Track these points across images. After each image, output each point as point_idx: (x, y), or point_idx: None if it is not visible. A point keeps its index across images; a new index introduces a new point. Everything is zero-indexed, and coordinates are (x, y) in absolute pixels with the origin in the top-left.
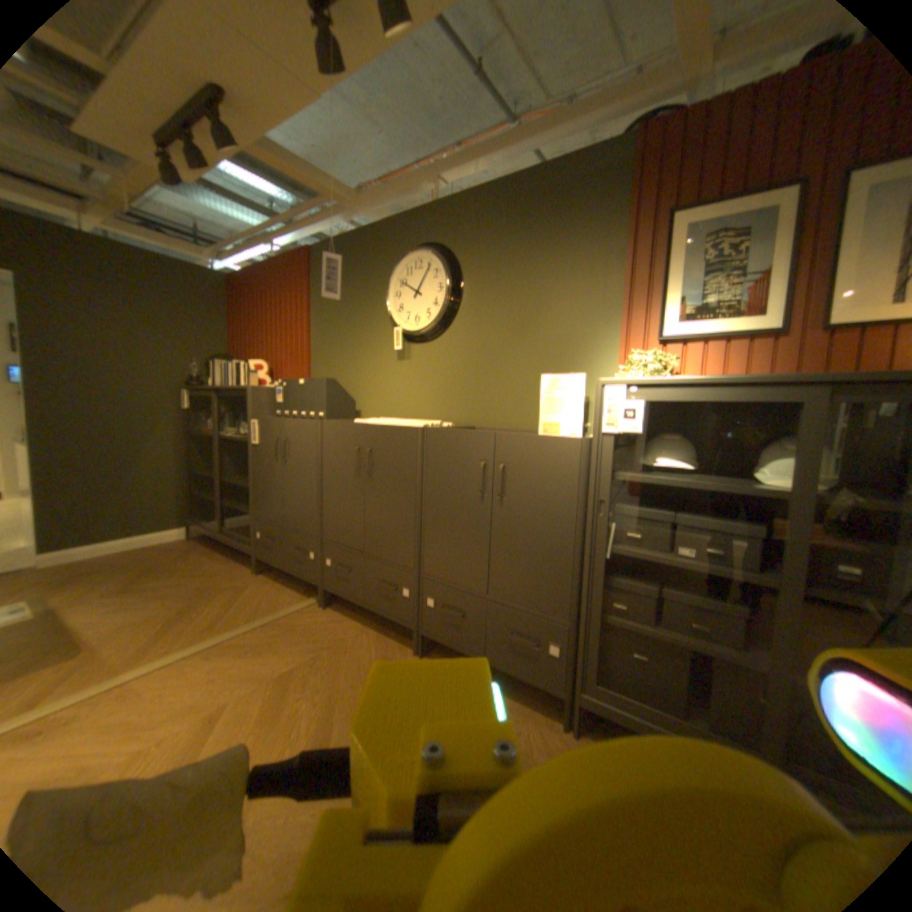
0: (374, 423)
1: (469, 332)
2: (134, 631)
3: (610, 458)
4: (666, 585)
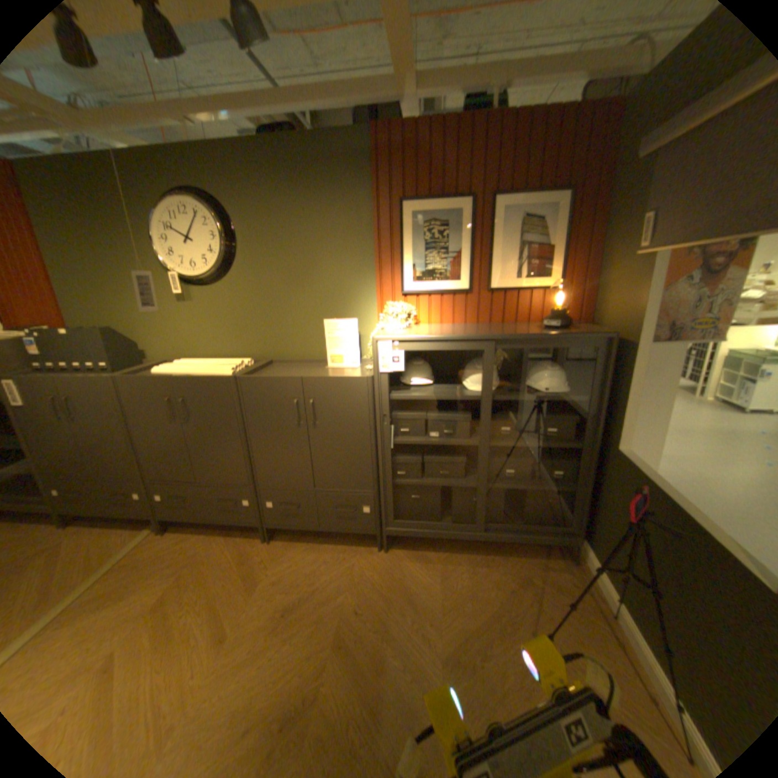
0: (176, 373)
1: (250, 279)
2: None
3: (386, 389)
4: (424, 455)
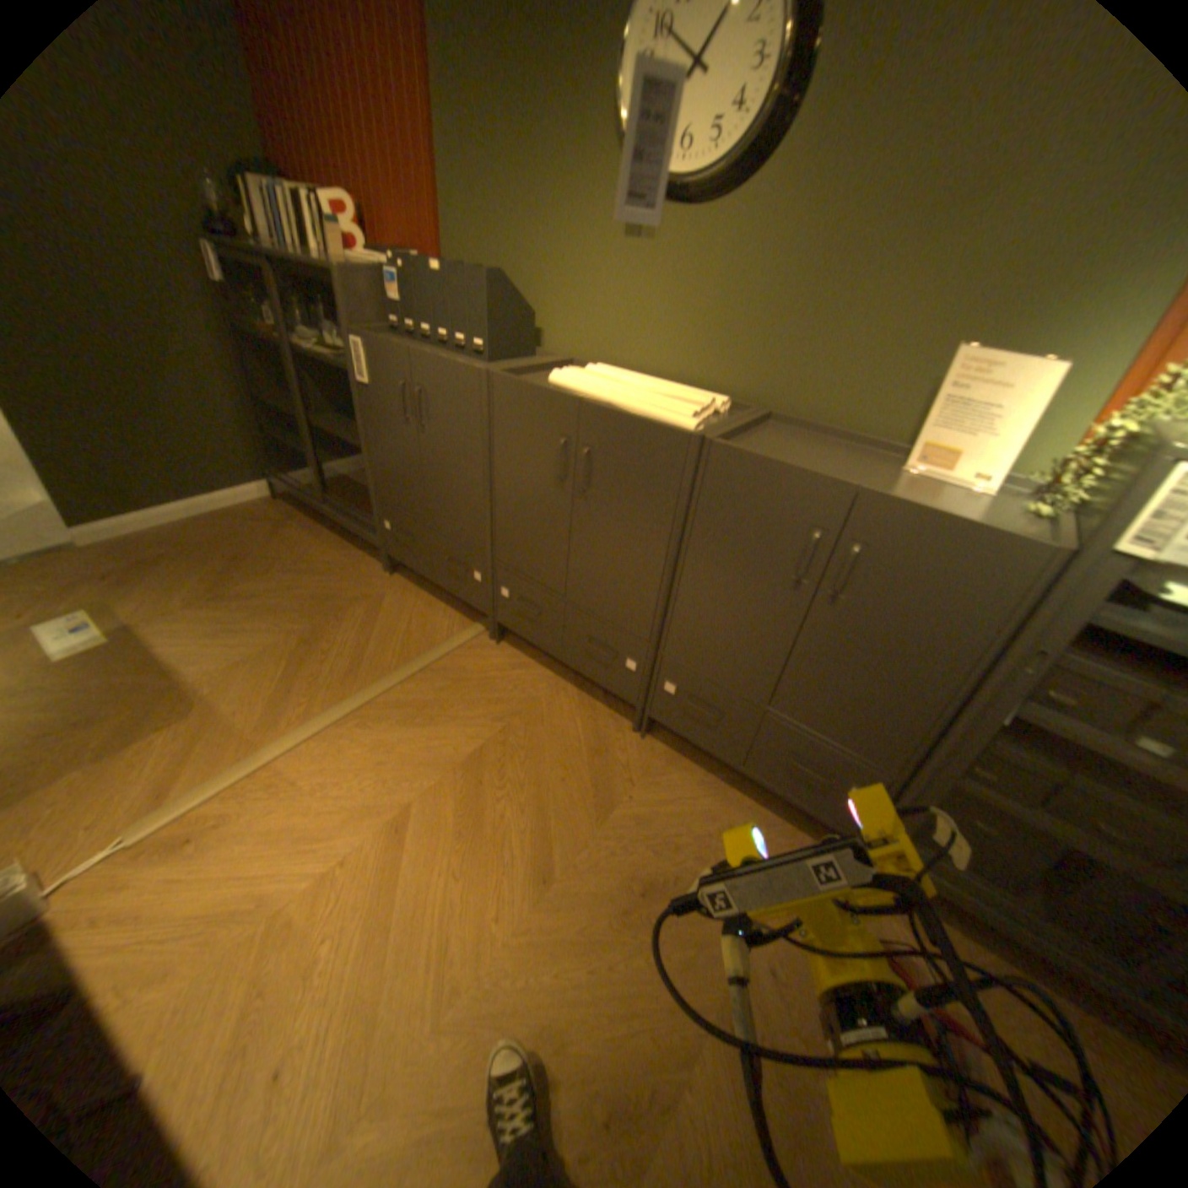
0: (588, 394)
1: (800, 198)
2: (252, 673)
3: (1098, 597)
4: (1074, 768)
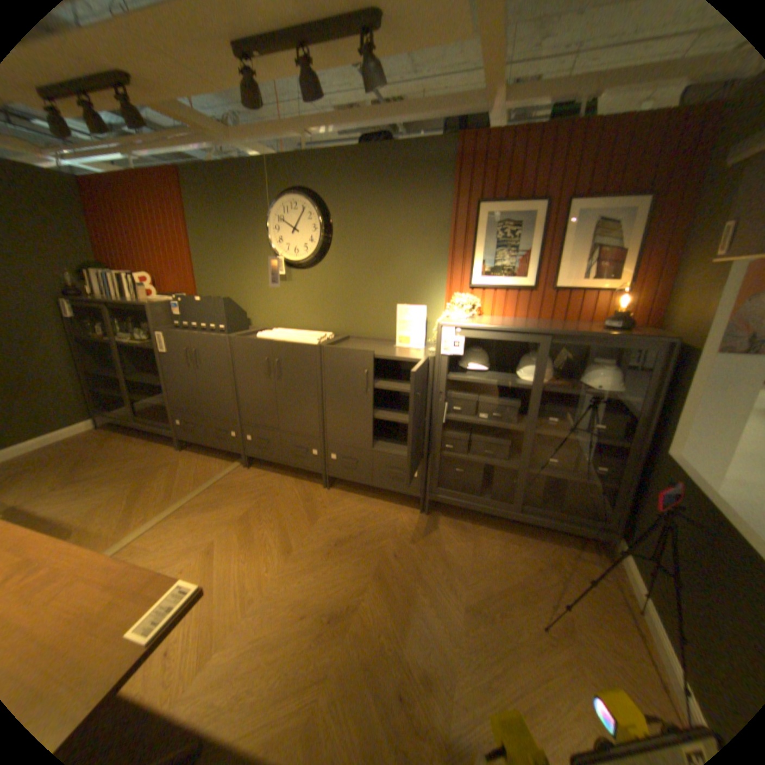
0: (275, 339)
1: (340, 266)
2: (105, 510)
3: (445, 370)
4: (472, 434)
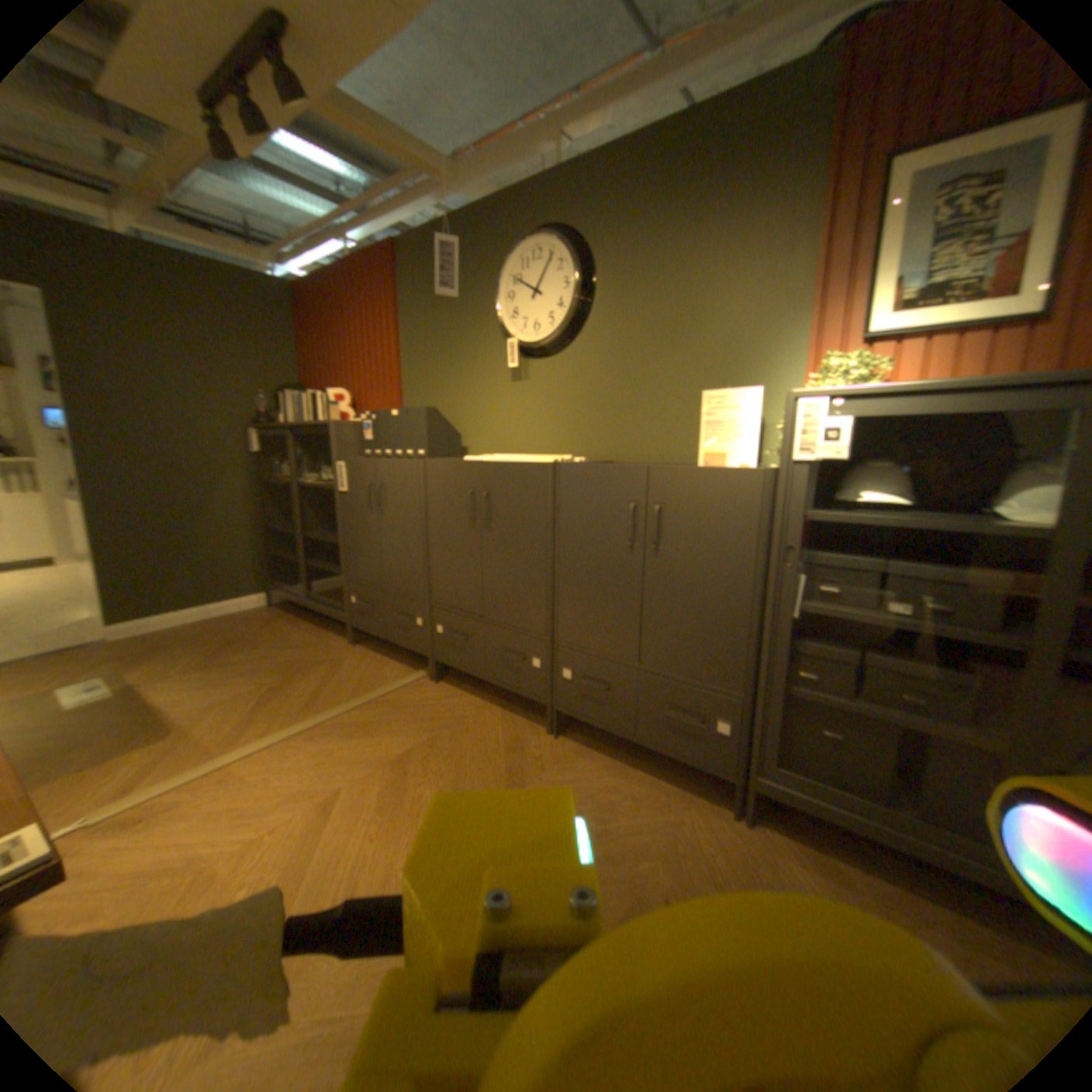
0: (490, 461)
1: (605, 340)
2: (227, 708)
3: (803, 493)
4: (870, 650)
